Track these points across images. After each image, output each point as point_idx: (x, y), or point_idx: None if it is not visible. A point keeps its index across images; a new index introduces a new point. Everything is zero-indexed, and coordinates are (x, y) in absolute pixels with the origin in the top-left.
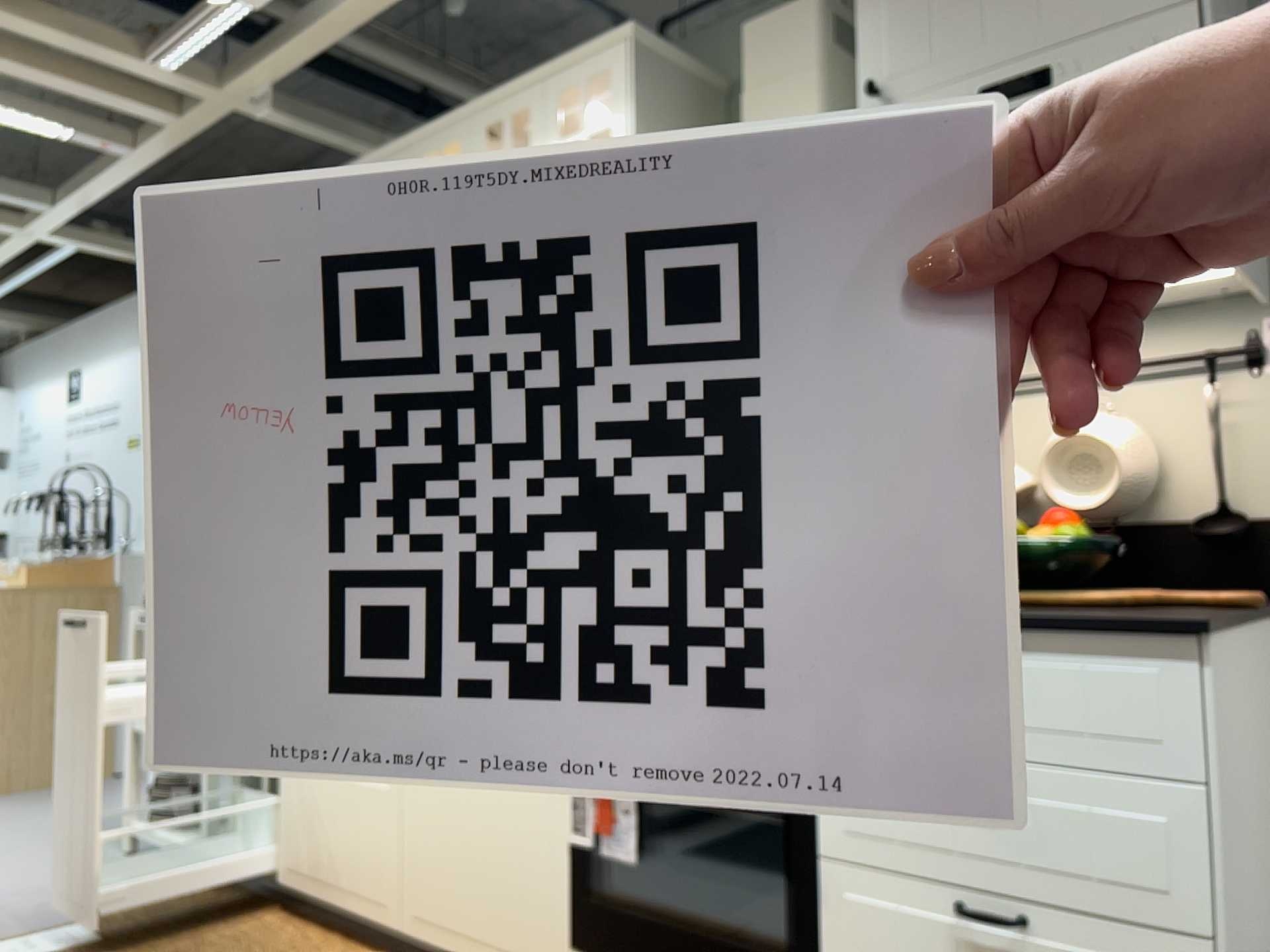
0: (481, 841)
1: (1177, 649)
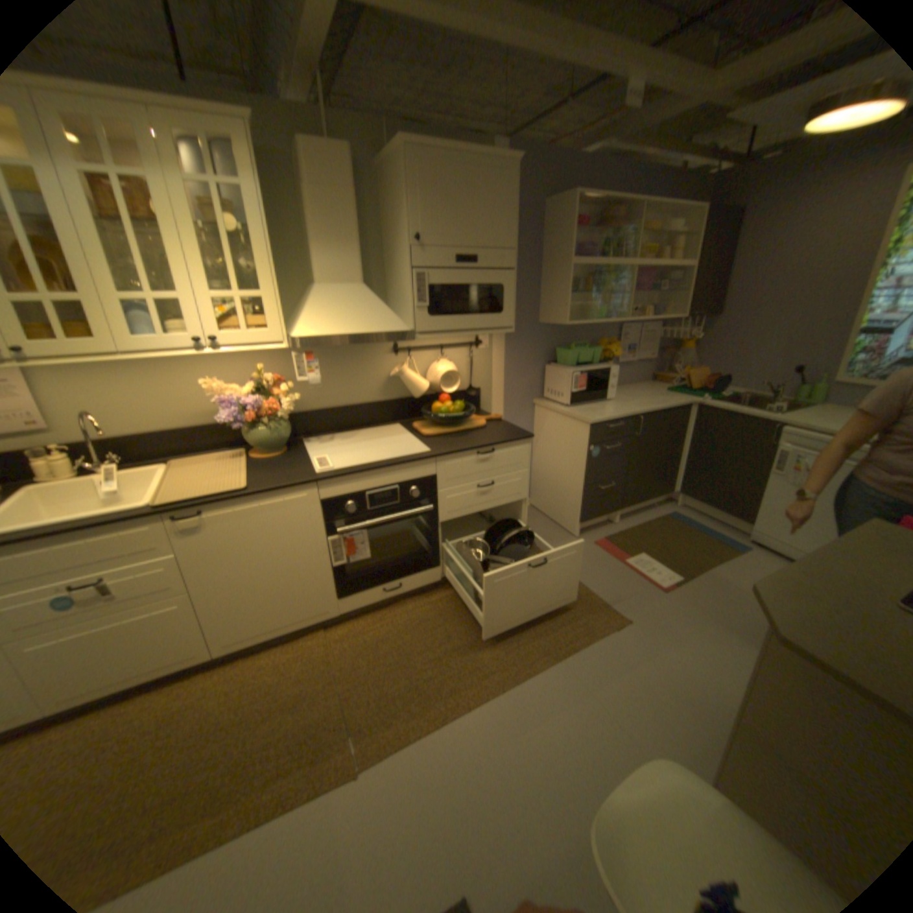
0: (273, 592)
1: (525, 443)
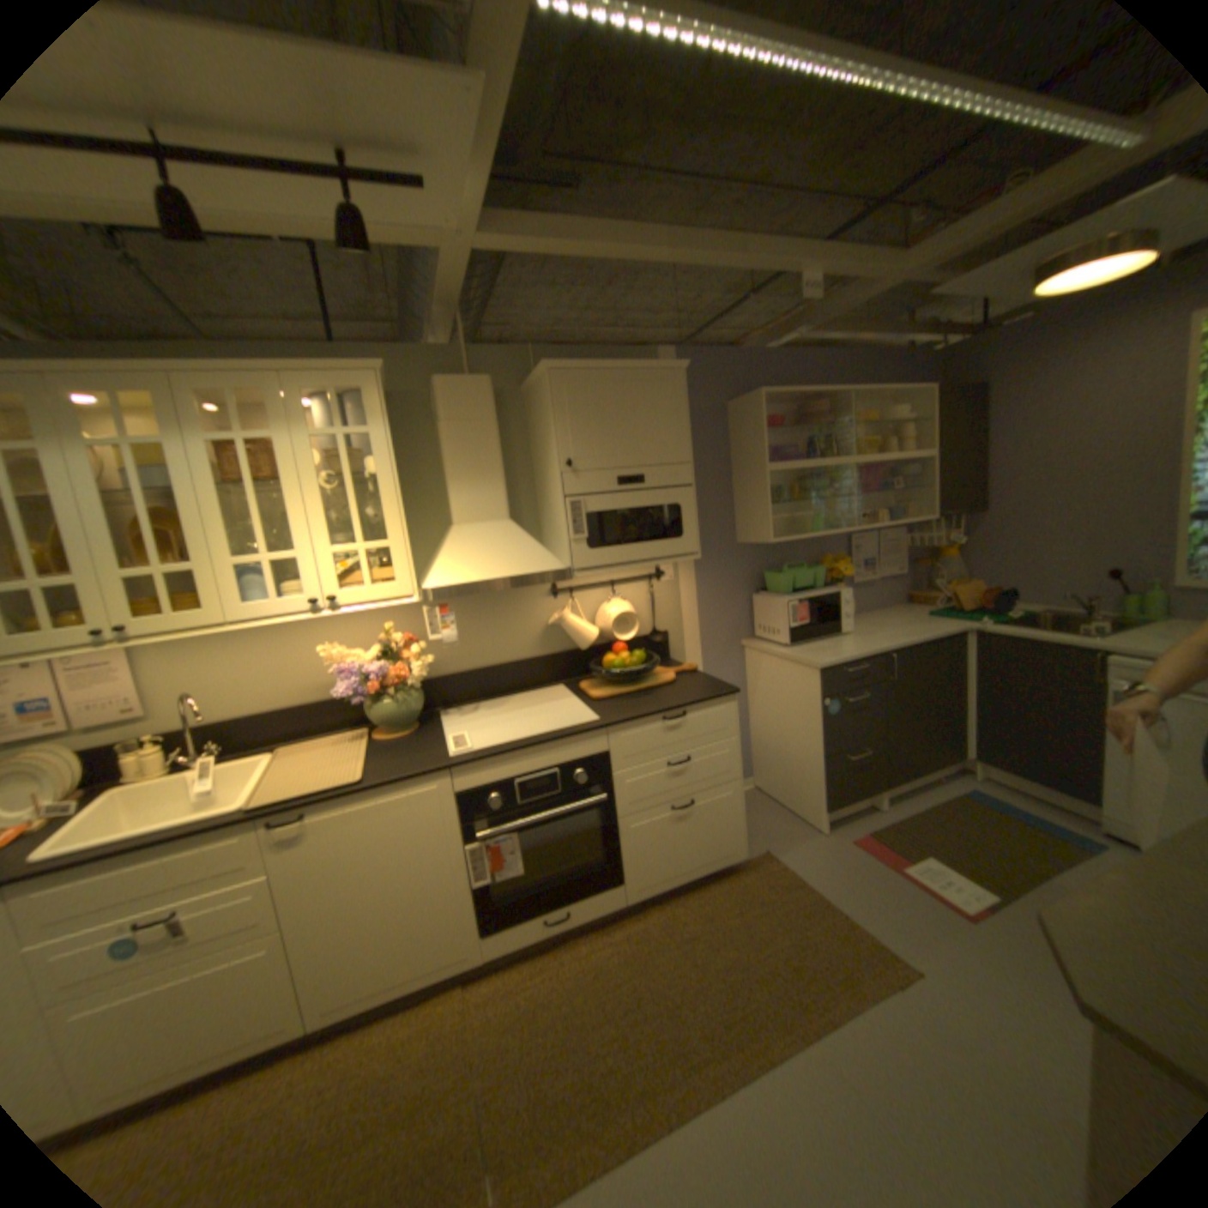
0: (391, 927)
1: (729, 700)
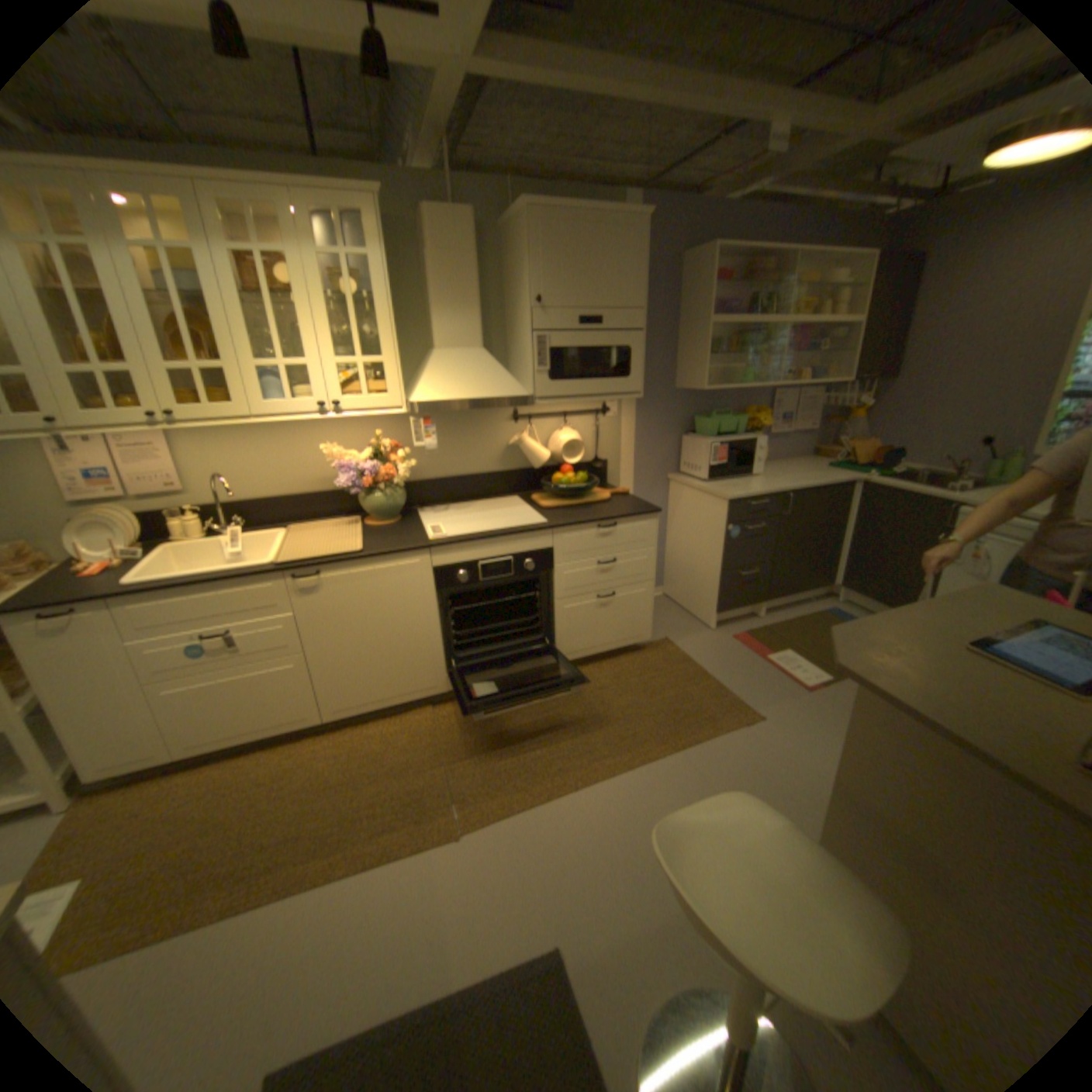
0: (383, 659)
1: (652, 518)
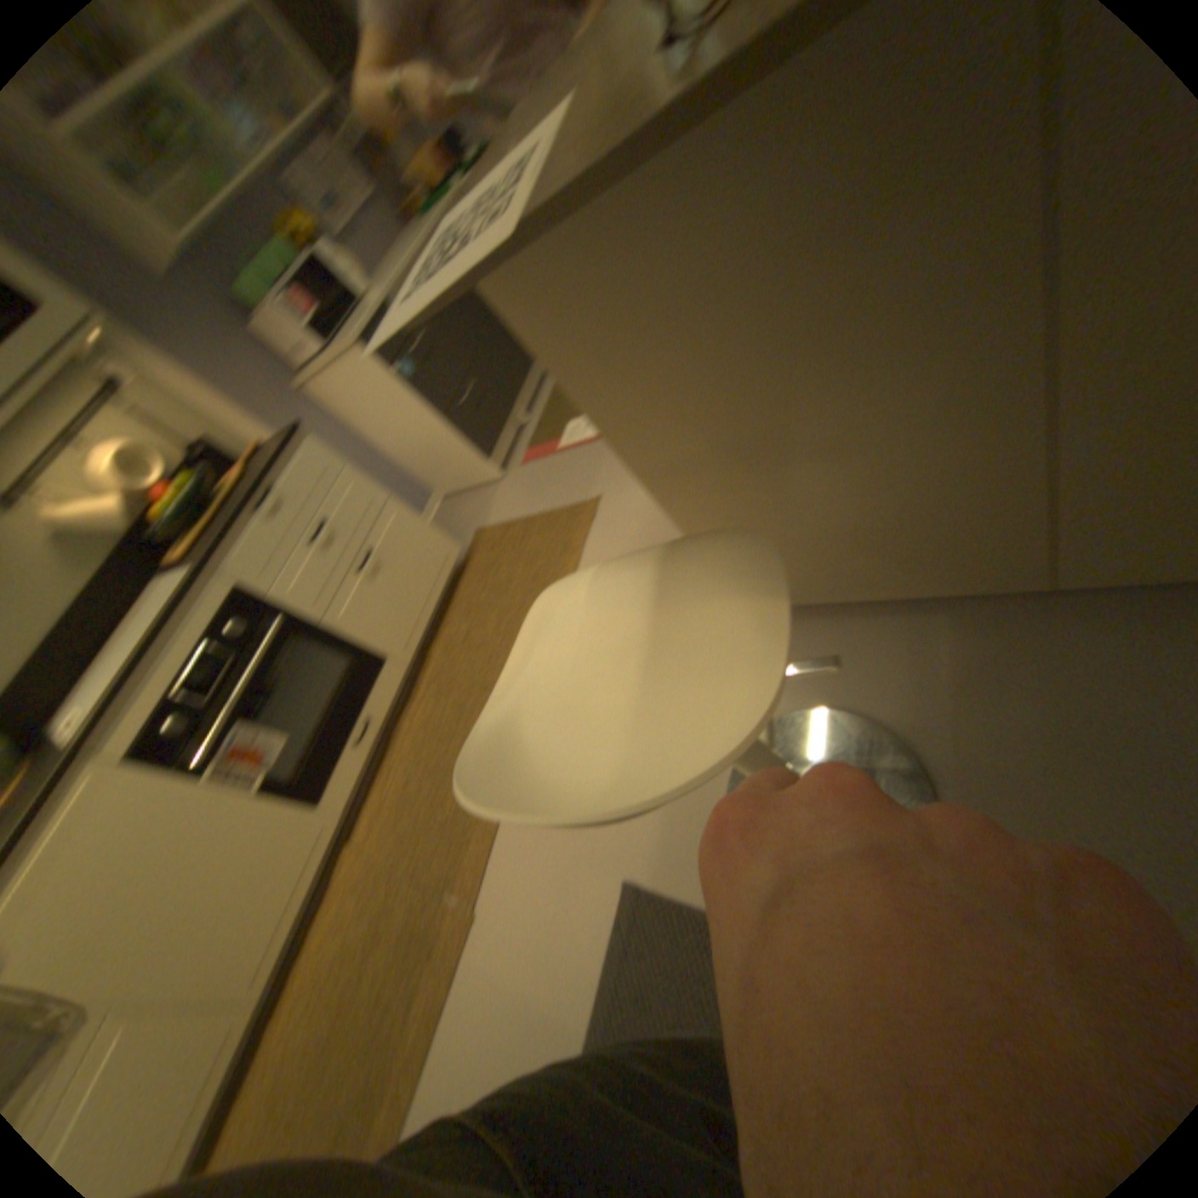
0: (220, 897)
1: (295, 444)
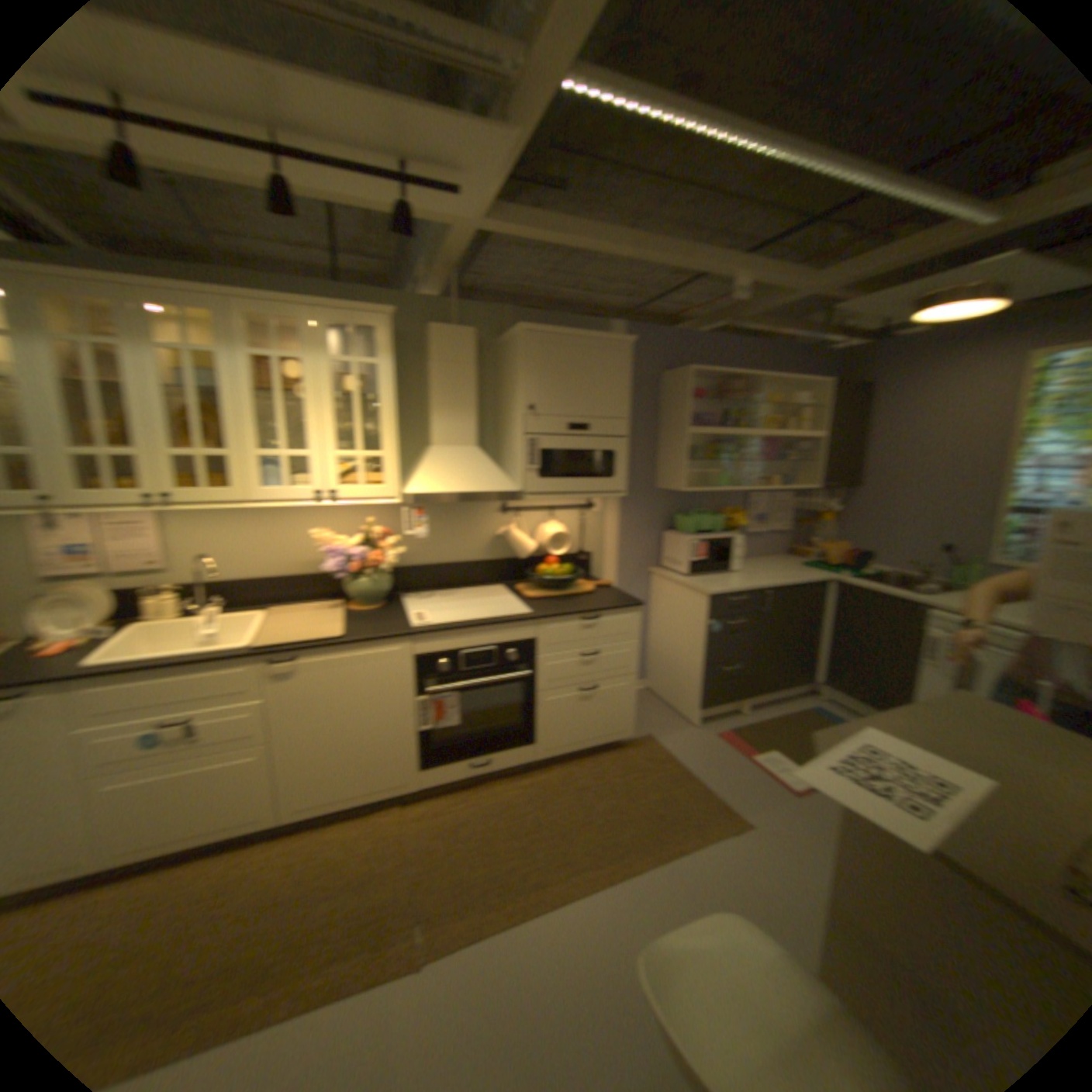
0: (357, 752)
1: (637, 610)
